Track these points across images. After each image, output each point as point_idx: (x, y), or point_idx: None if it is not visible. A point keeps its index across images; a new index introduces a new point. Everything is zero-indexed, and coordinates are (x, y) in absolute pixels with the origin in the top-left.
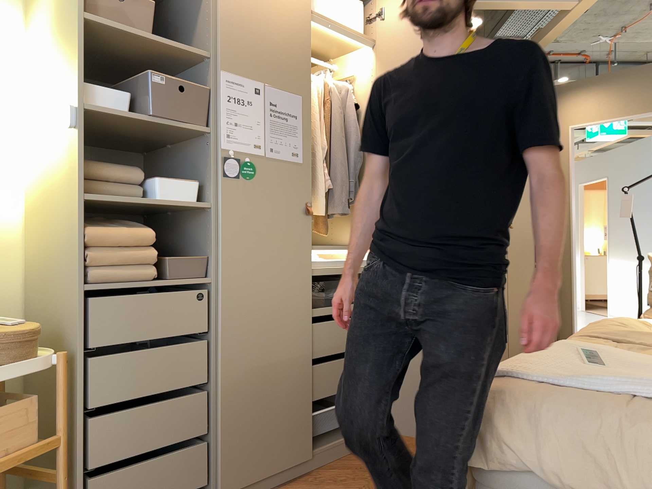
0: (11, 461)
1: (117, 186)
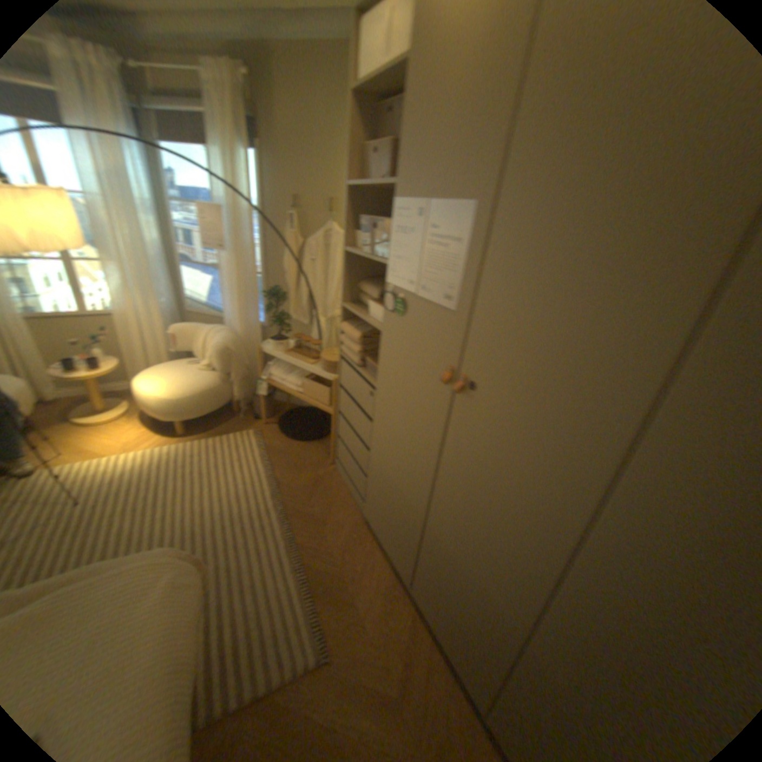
0: (315, 404)
1: (371, 300)
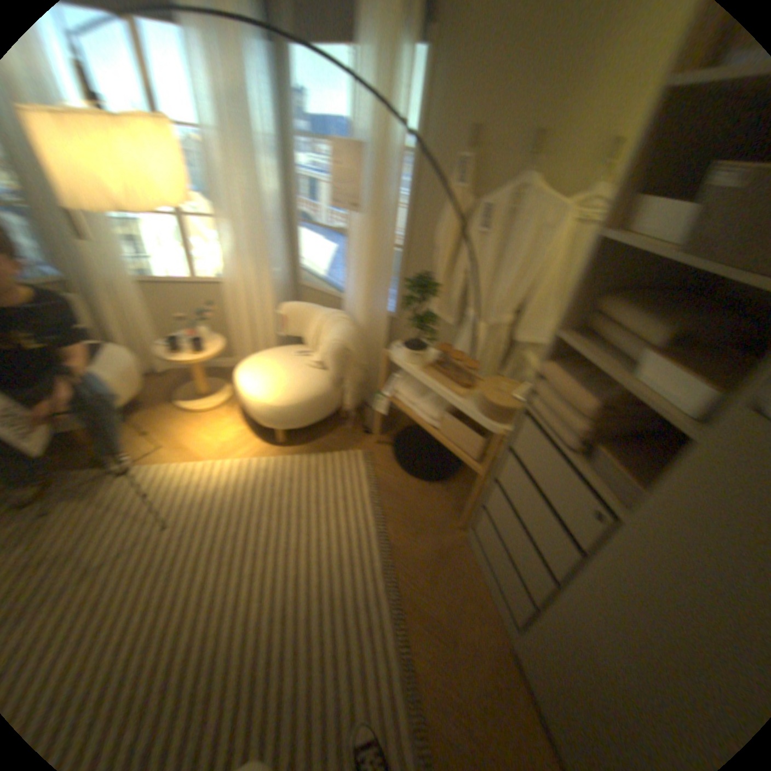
0: (456, 452)
1: (632, 338)
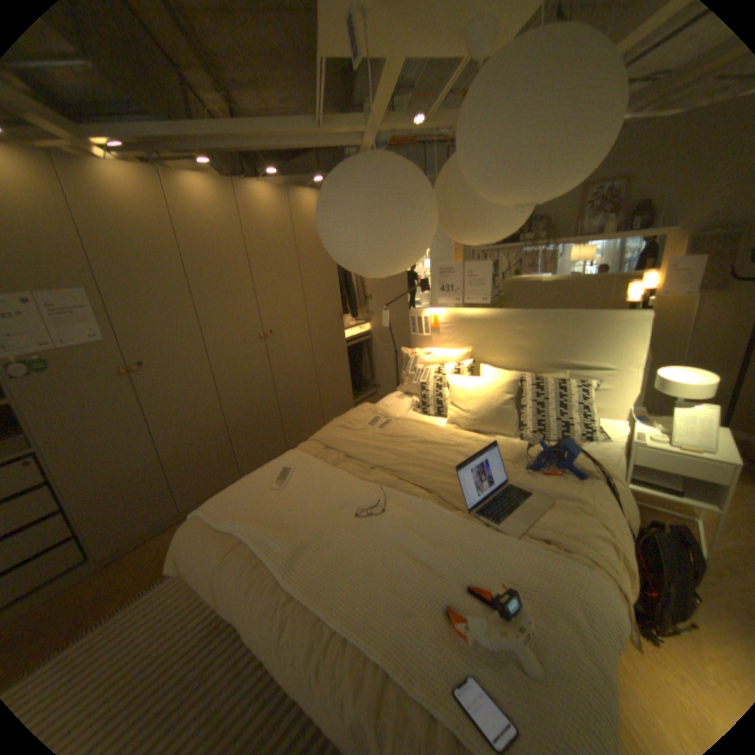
0: None
1: None
